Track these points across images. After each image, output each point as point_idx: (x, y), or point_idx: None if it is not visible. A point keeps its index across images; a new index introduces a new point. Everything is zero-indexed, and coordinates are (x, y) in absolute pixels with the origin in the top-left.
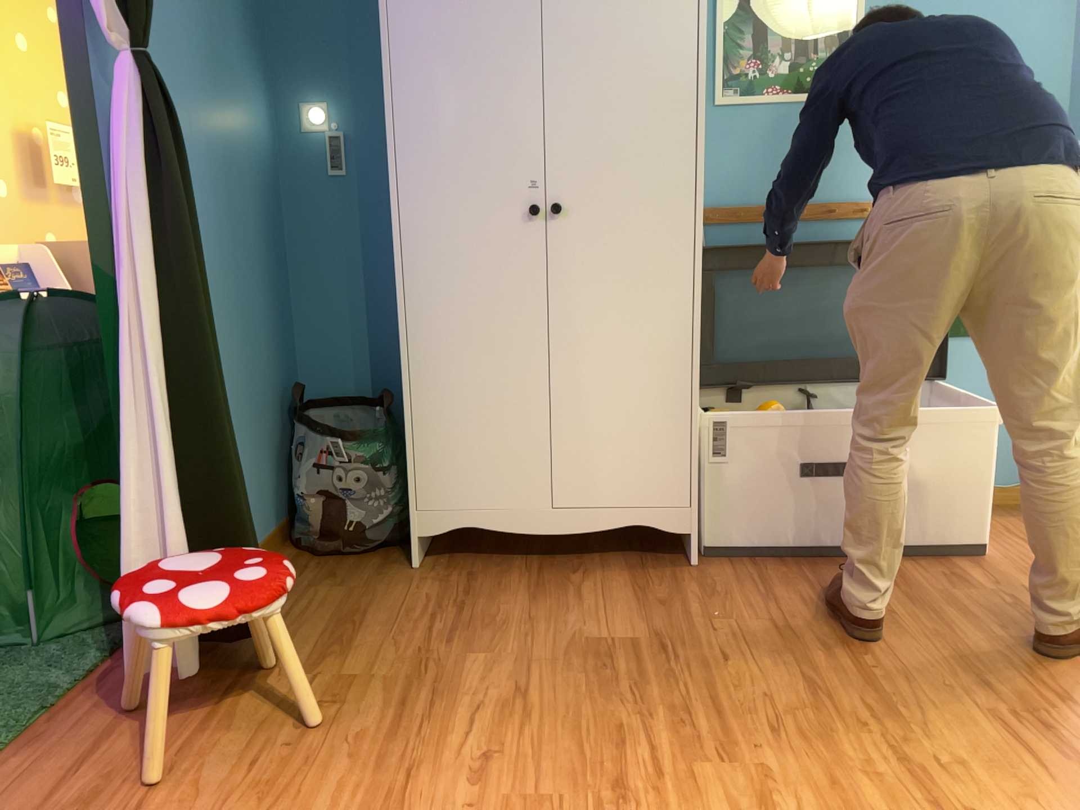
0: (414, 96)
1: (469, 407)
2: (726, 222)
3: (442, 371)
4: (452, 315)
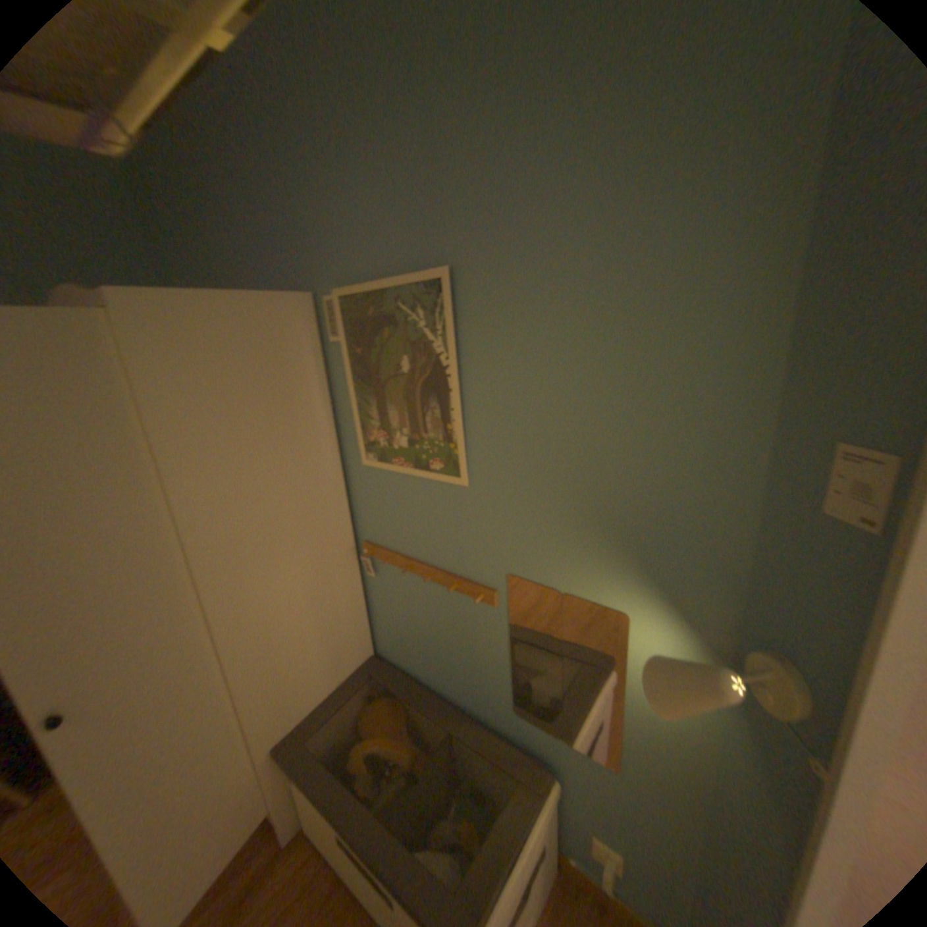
0: None
1: None
2: (384, 561)
3: None
4: None
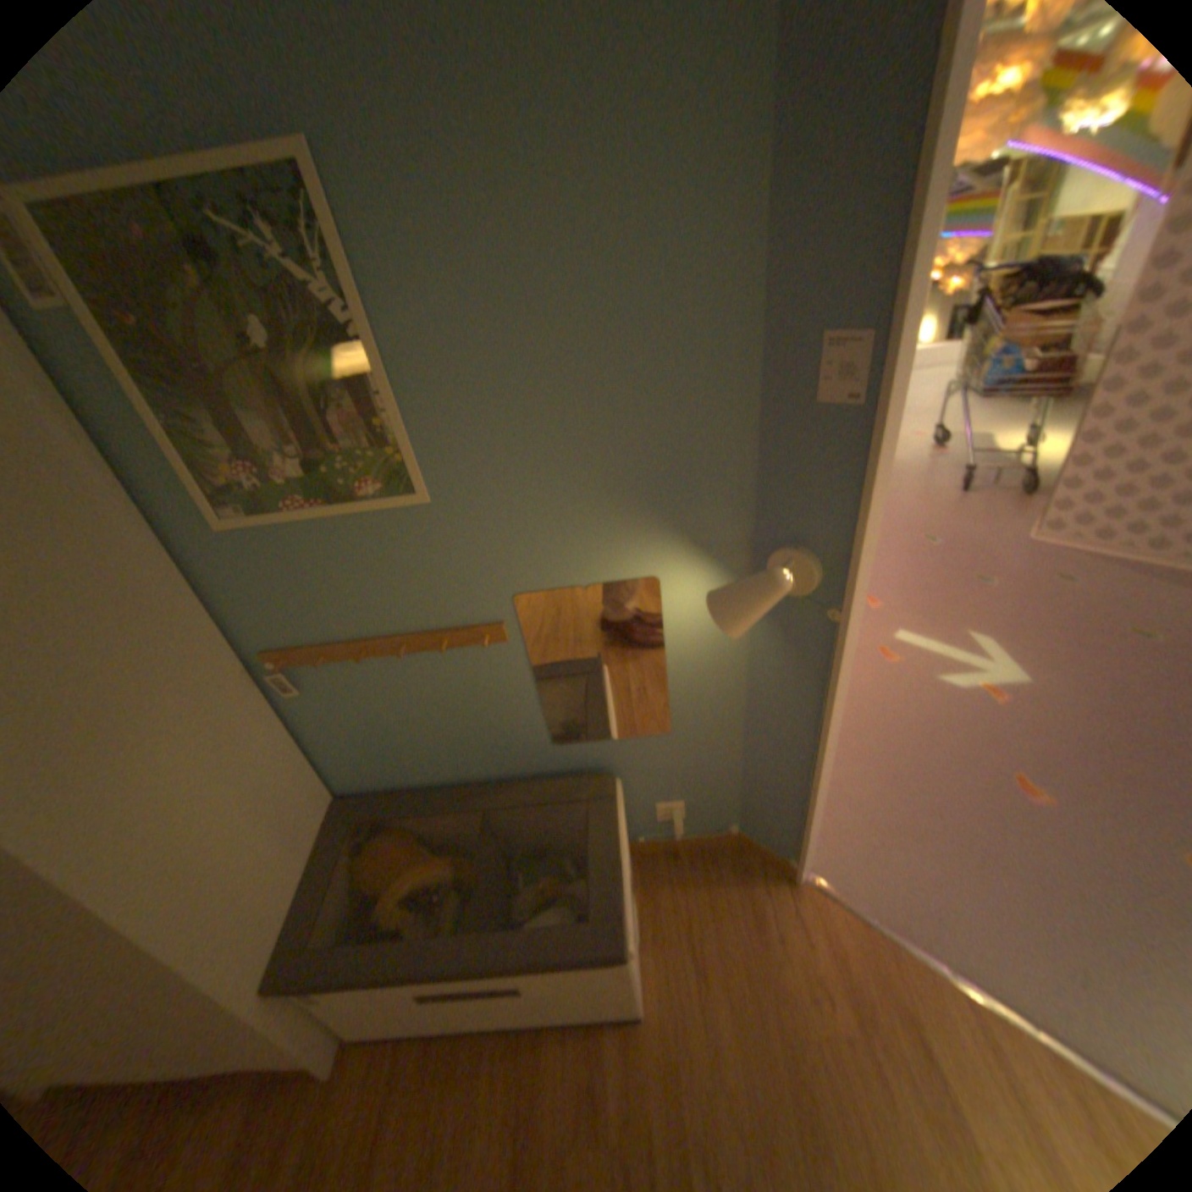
0: None
1: None
2: (311, 663)
3: None
4: None
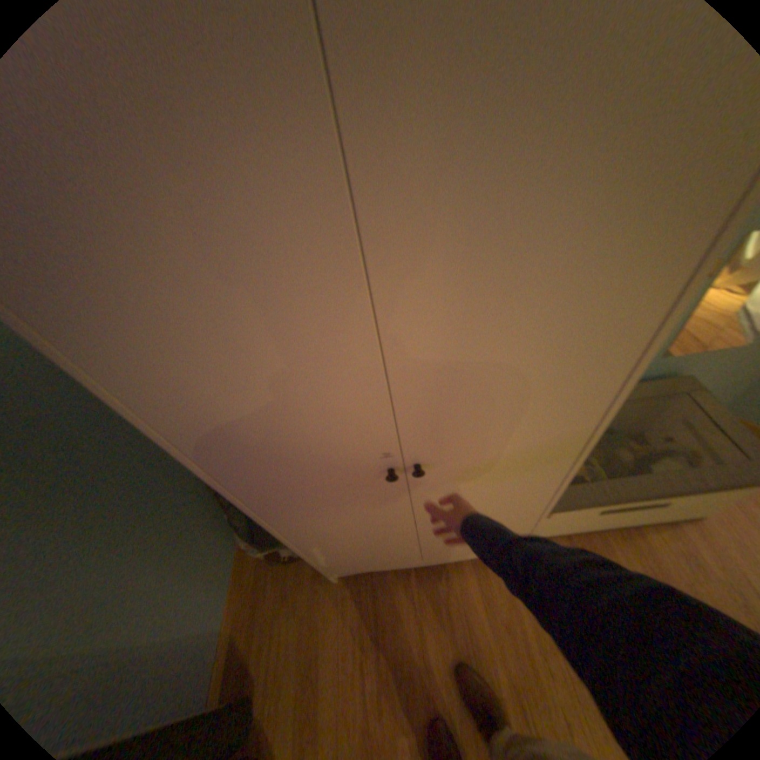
0: (177, 408)
1: (353, 546)
2: None
3: (324, 540)
4: (322, 522)
